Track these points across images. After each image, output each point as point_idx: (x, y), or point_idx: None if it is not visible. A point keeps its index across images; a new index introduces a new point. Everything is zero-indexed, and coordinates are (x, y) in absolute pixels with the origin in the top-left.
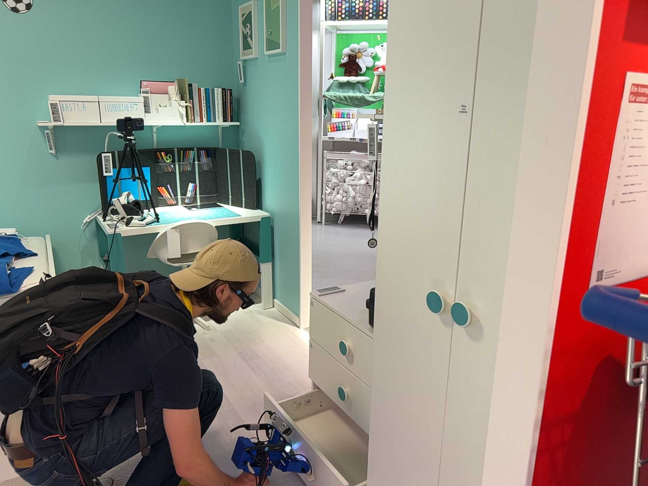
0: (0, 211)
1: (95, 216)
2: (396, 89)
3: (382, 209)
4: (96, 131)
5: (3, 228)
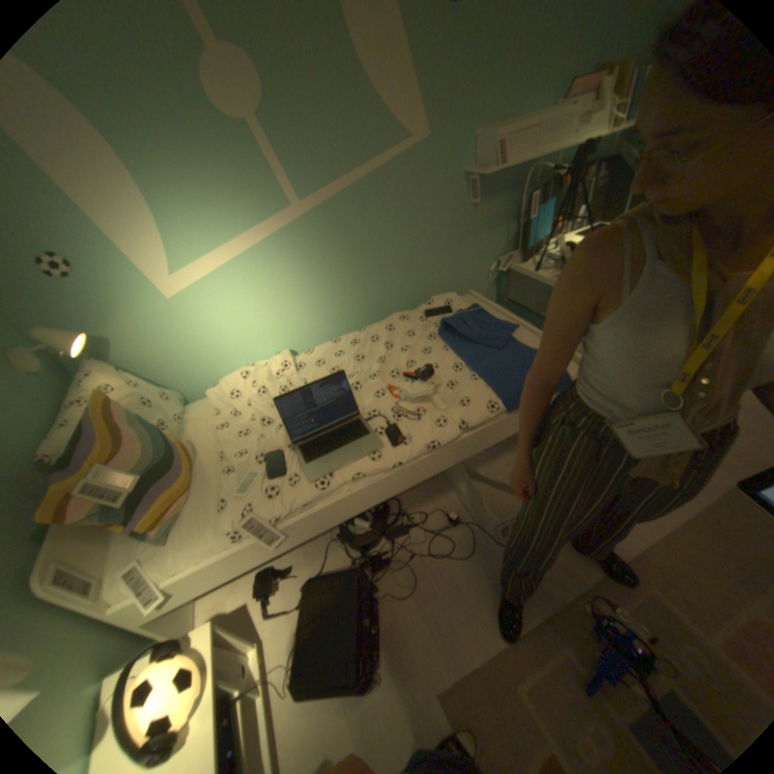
0: (431, 275)
1: (509, 263)
2: None
3: None
4: (511, 164)
5: (446, 295)
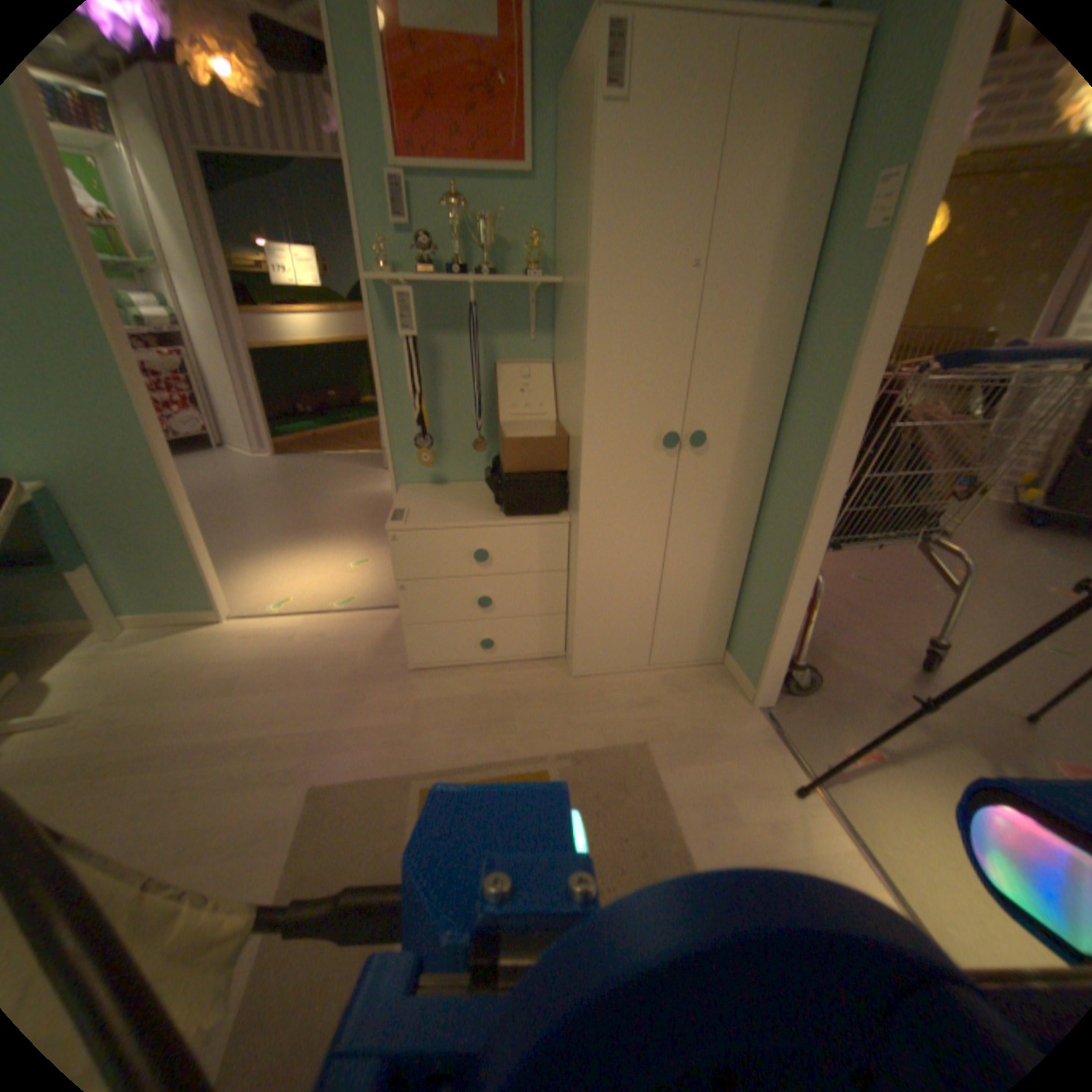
0: None
1: None
2: (610, 246)
3: (588, 378)
4: None
5: None
